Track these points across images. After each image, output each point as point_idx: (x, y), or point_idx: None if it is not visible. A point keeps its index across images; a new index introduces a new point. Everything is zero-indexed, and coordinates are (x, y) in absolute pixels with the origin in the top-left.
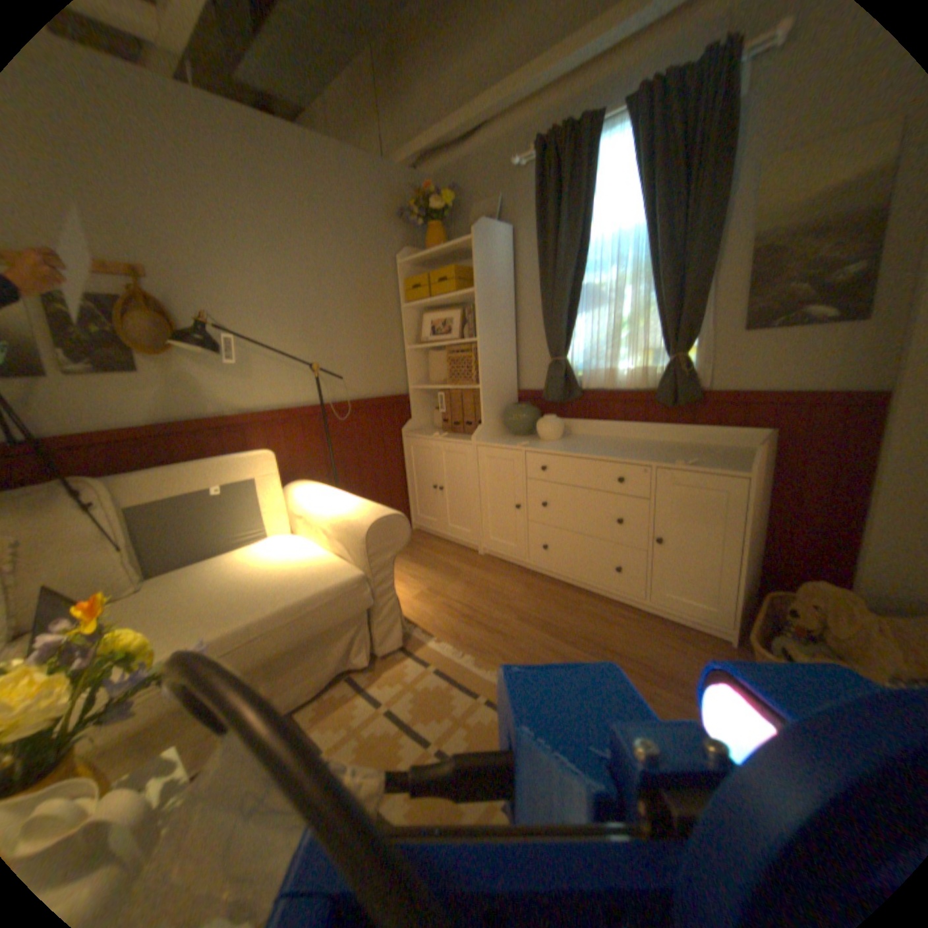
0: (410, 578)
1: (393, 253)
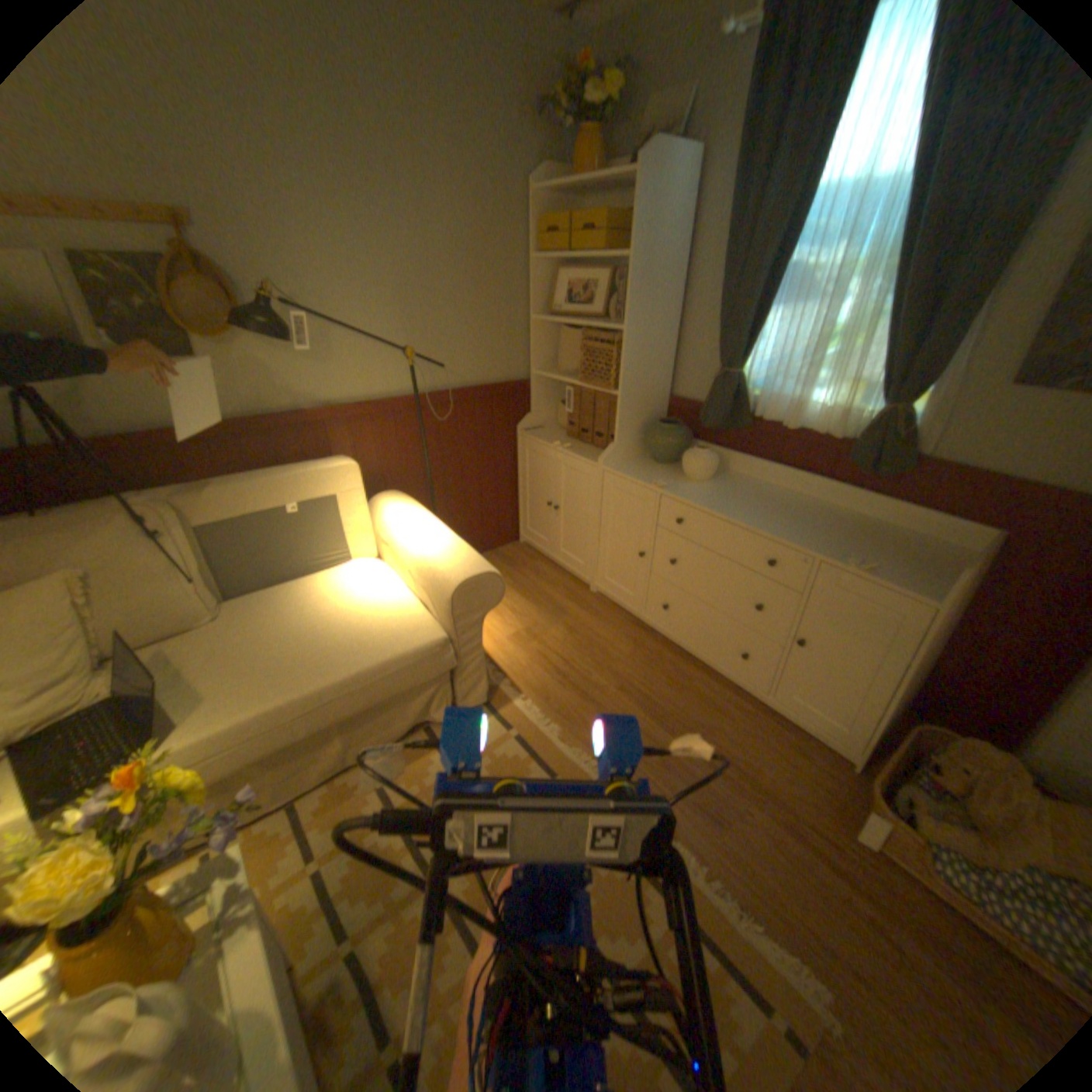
0: (508, 613)
1: (527, 174)
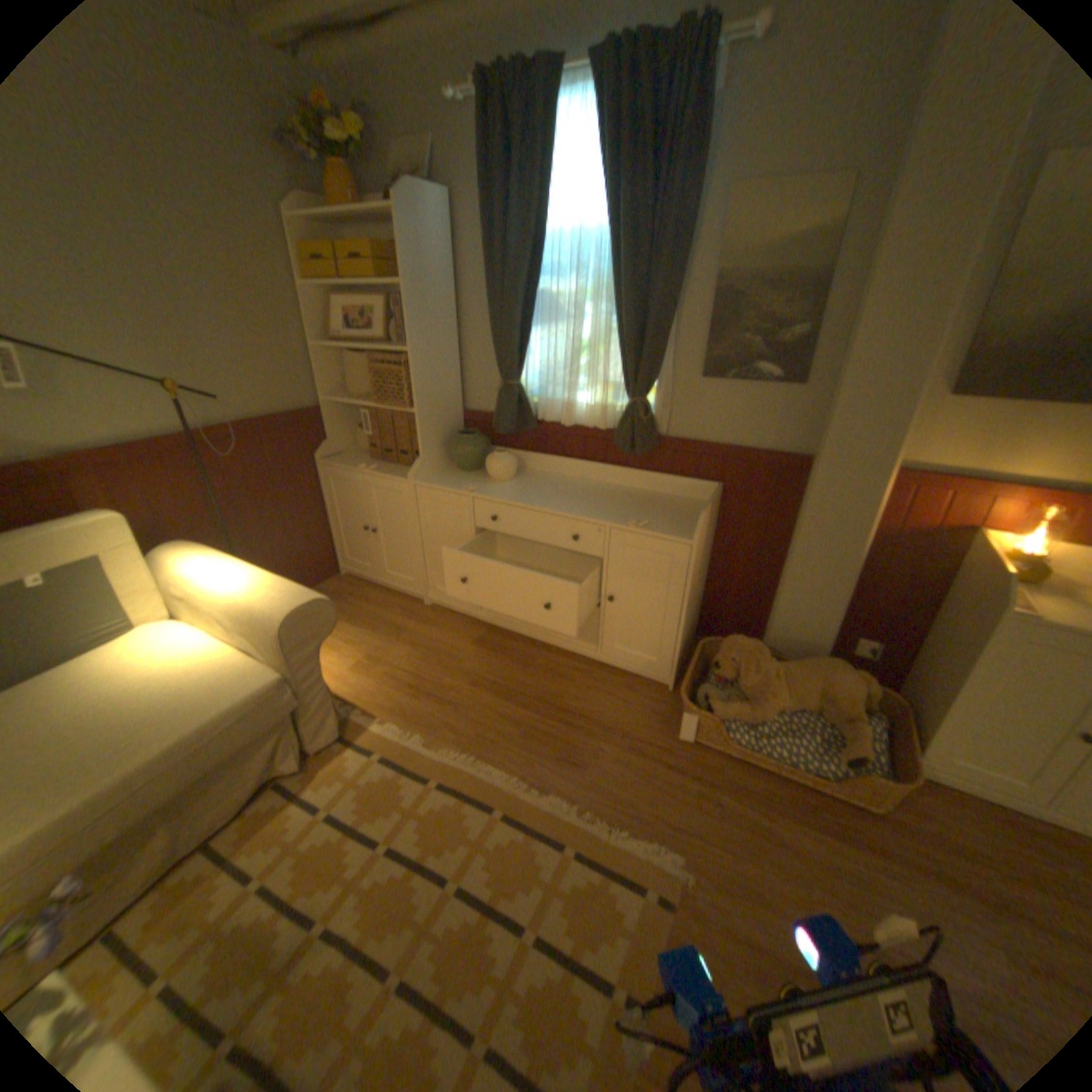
0: (343, 645)
1: (277, 201)
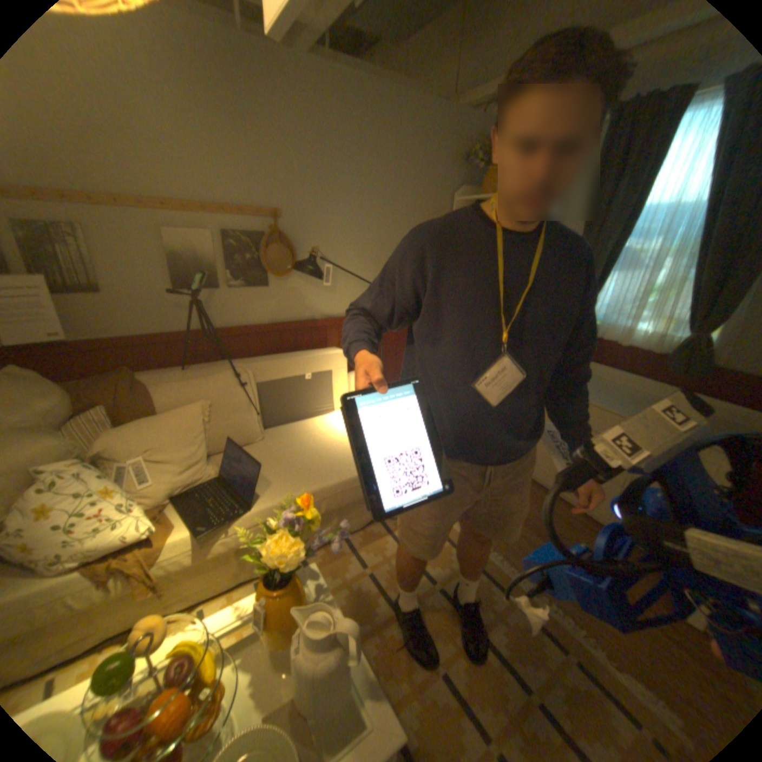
0: None
1: (453, 192)
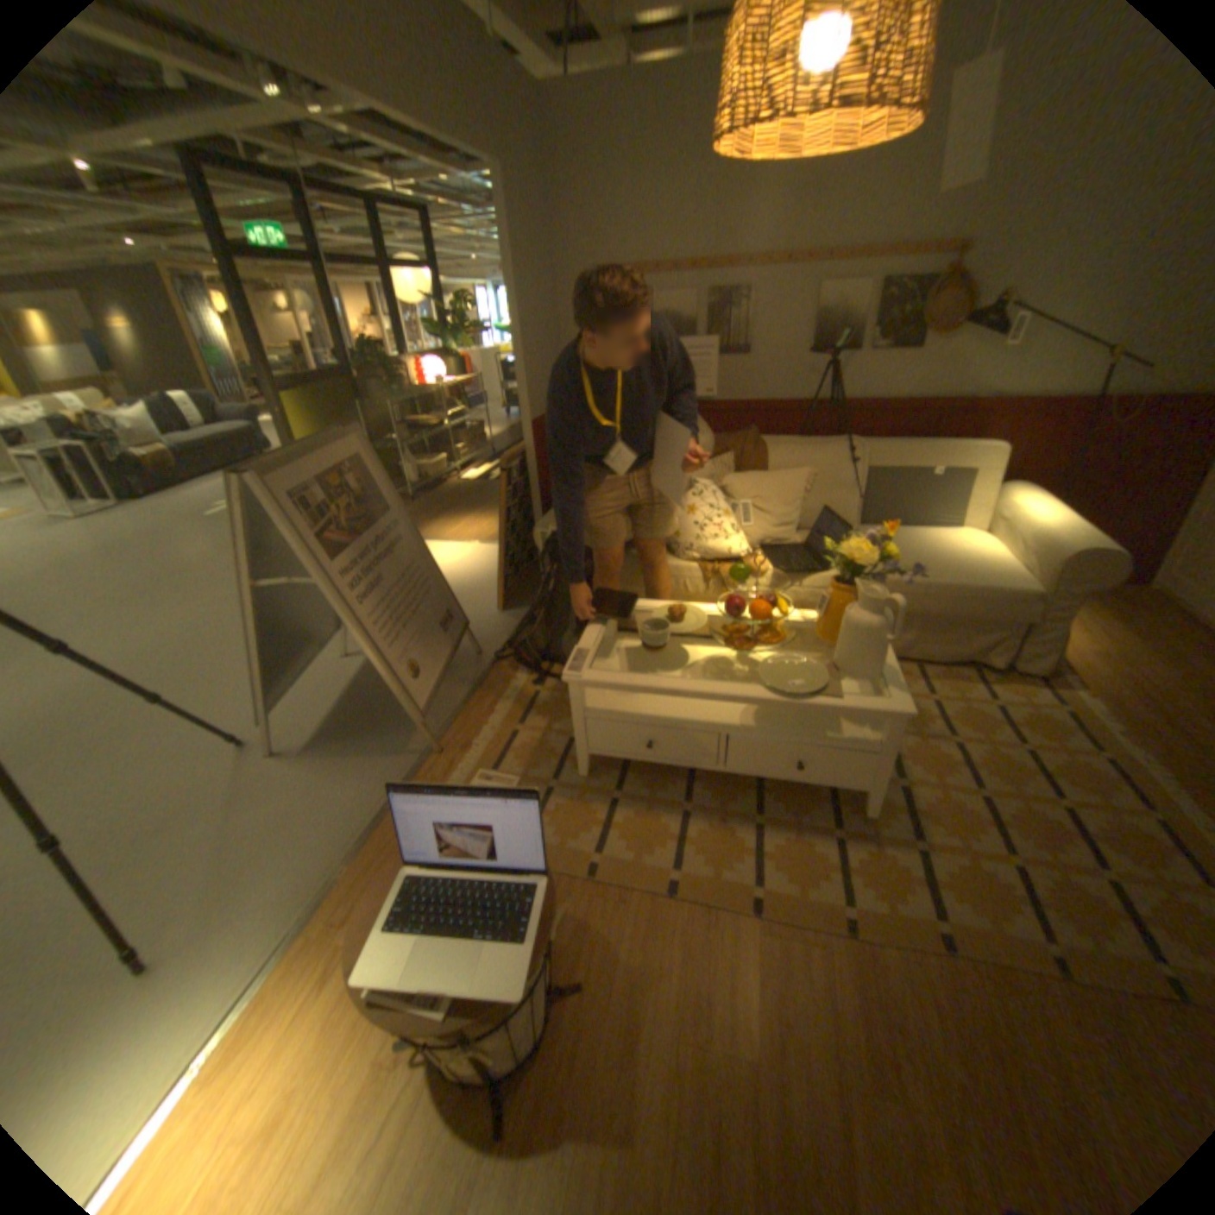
0: (1102, 636)
1: None
